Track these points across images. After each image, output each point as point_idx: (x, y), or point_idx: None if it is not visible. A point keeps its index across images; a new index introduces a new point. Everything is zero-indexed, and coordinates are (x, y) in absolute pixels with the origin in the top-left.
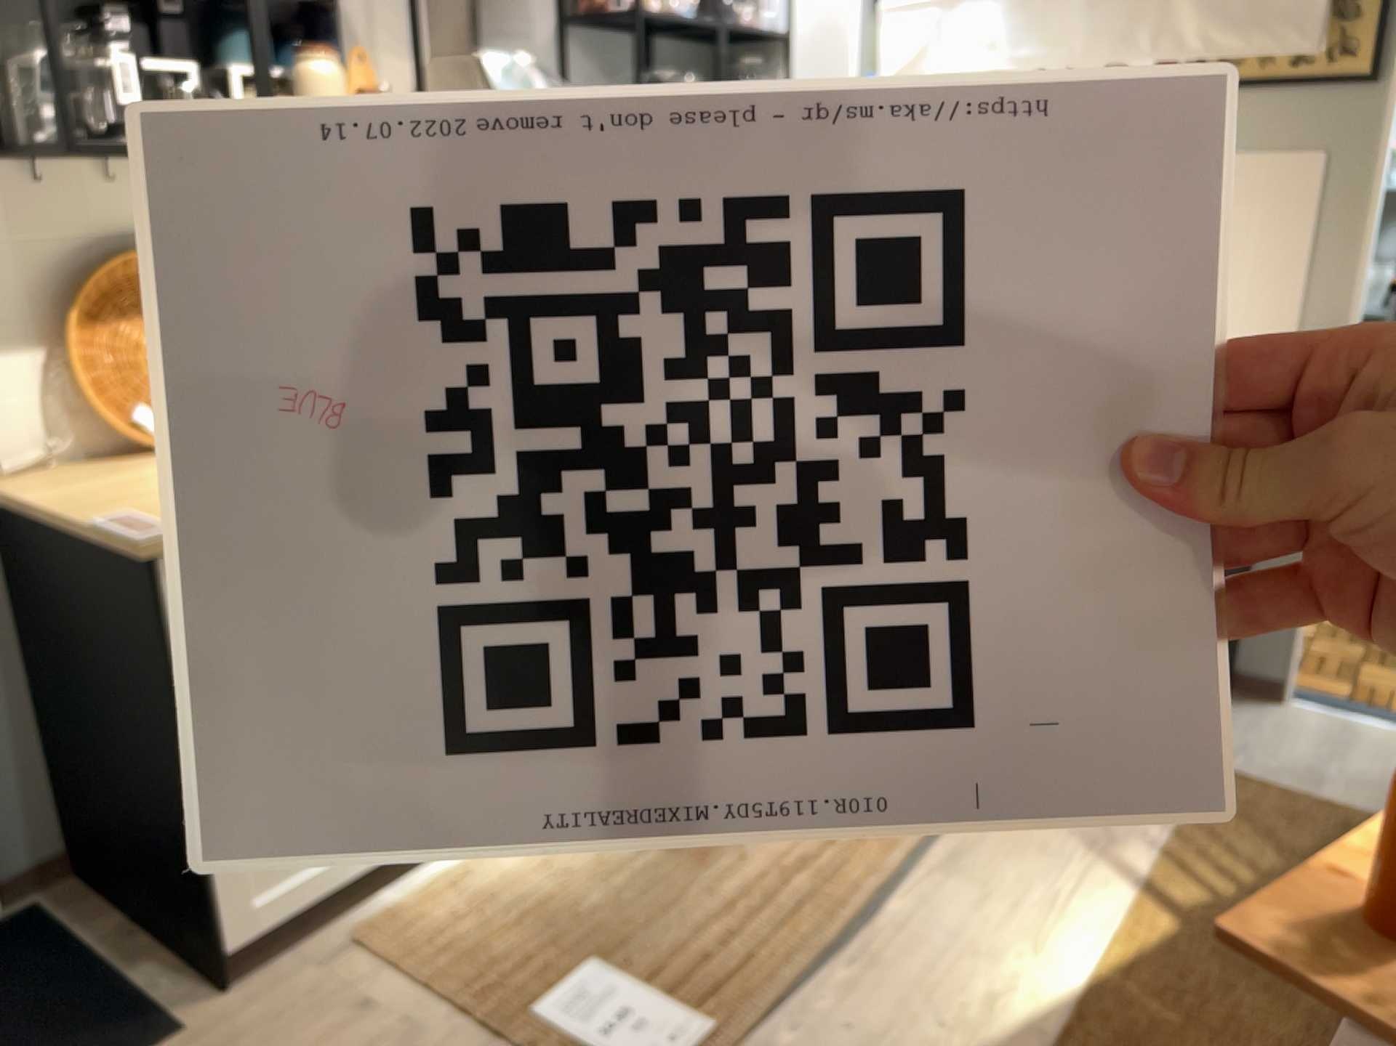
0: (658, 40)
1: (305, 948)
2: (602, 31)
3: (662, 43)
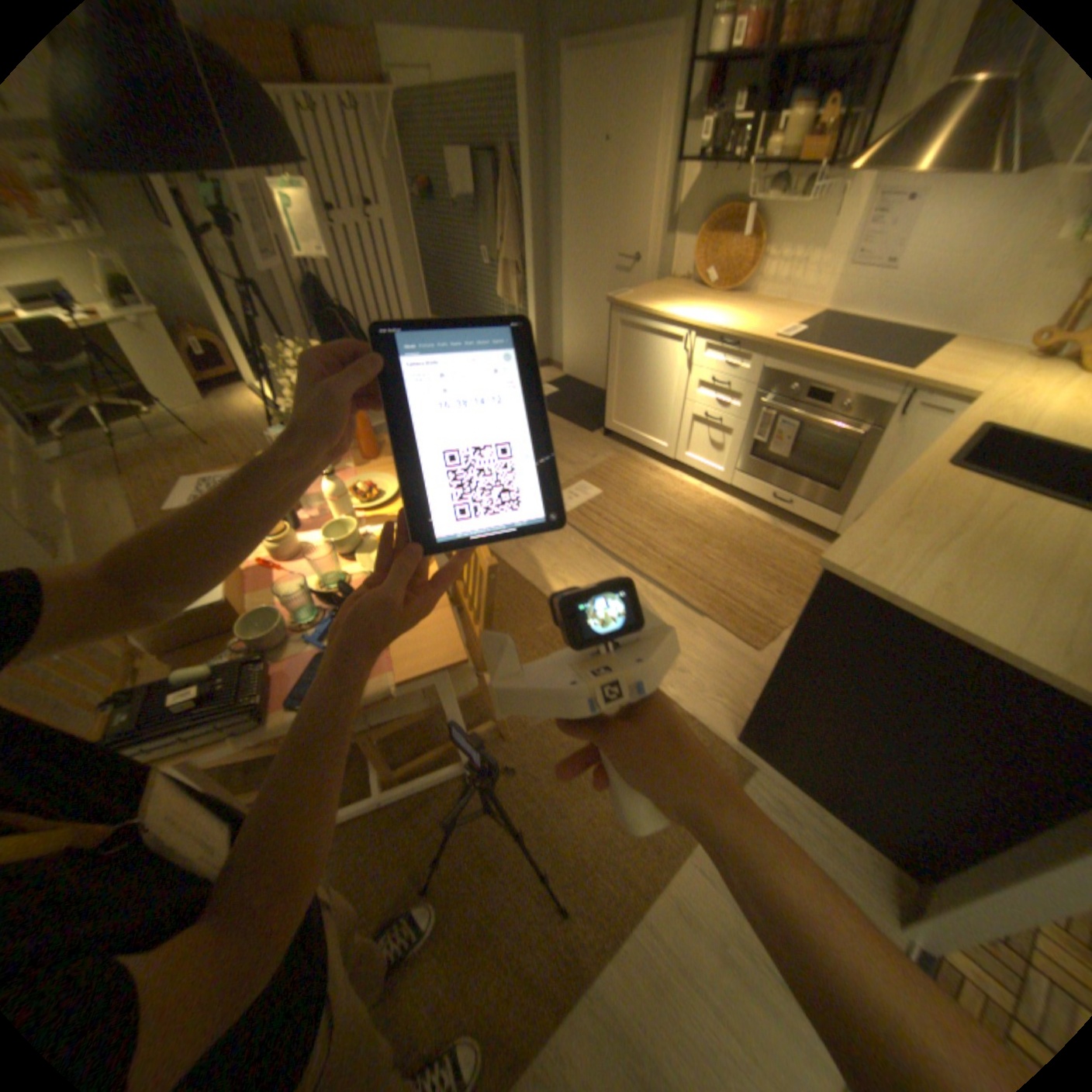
0: None
1: (618, 445)
2: None
3: None
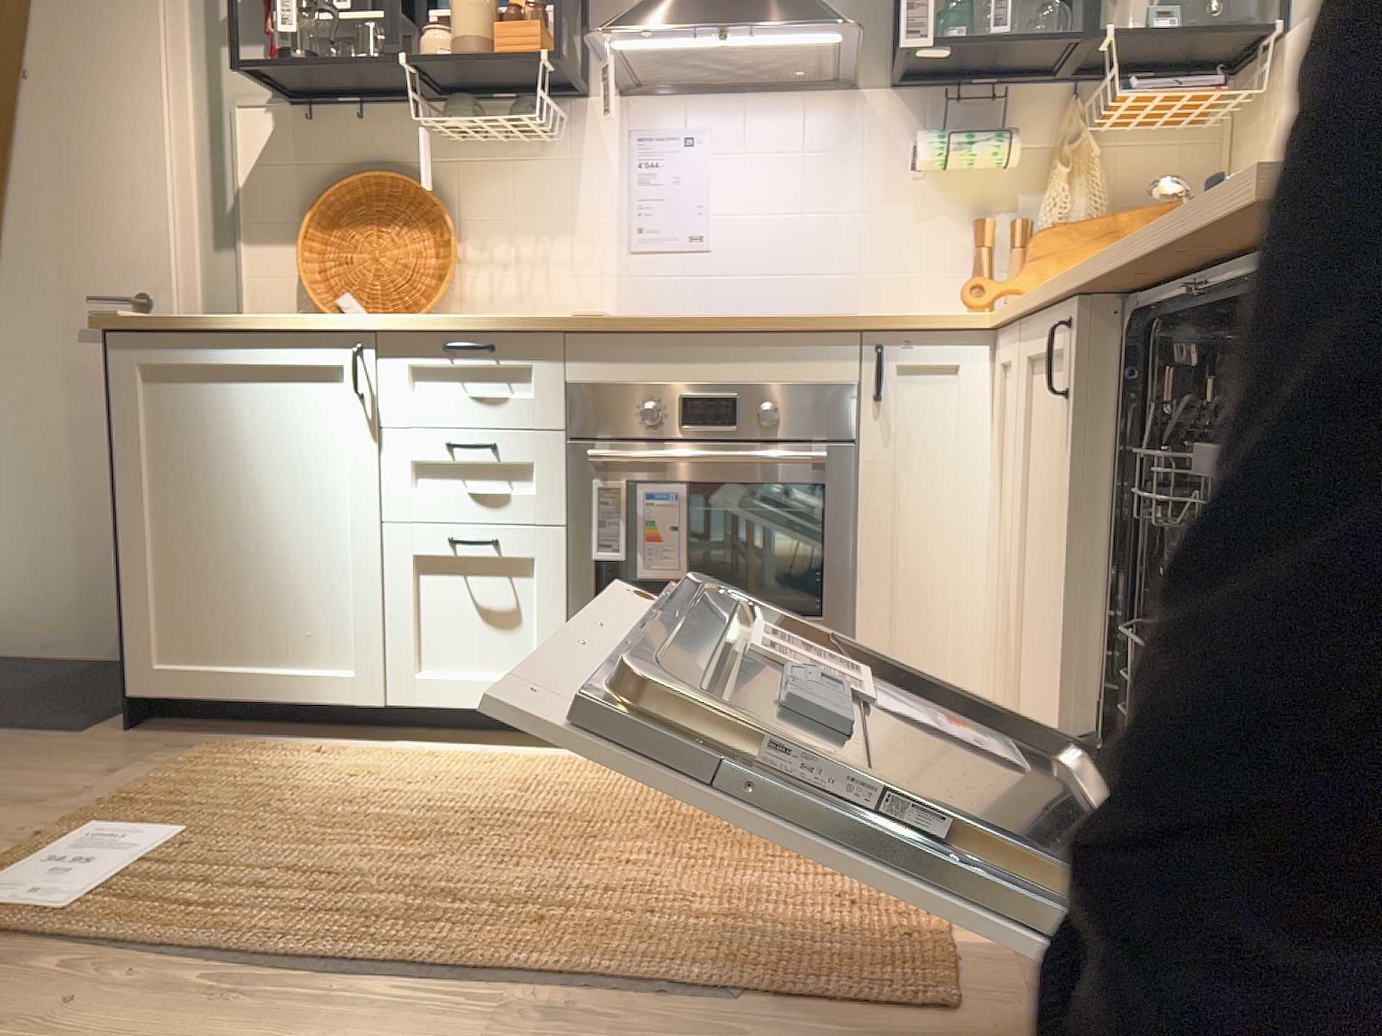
0: None
1: (192, 737)
2: None
3: None
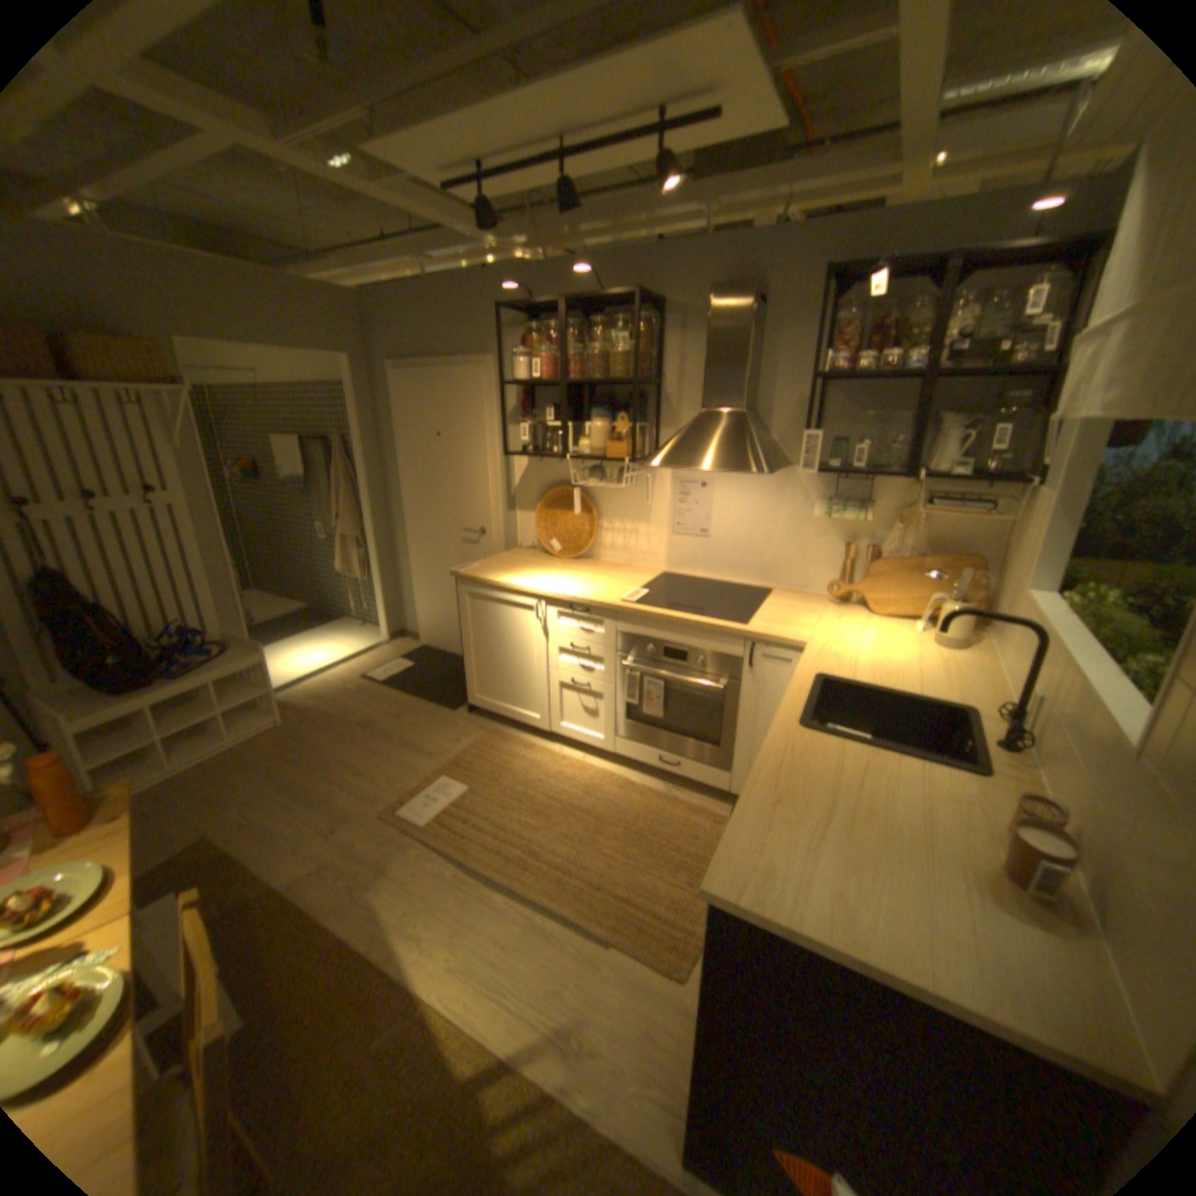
0: (945, 380)
1: (488, 722)
2: (868, 380)
3: (951, 382)
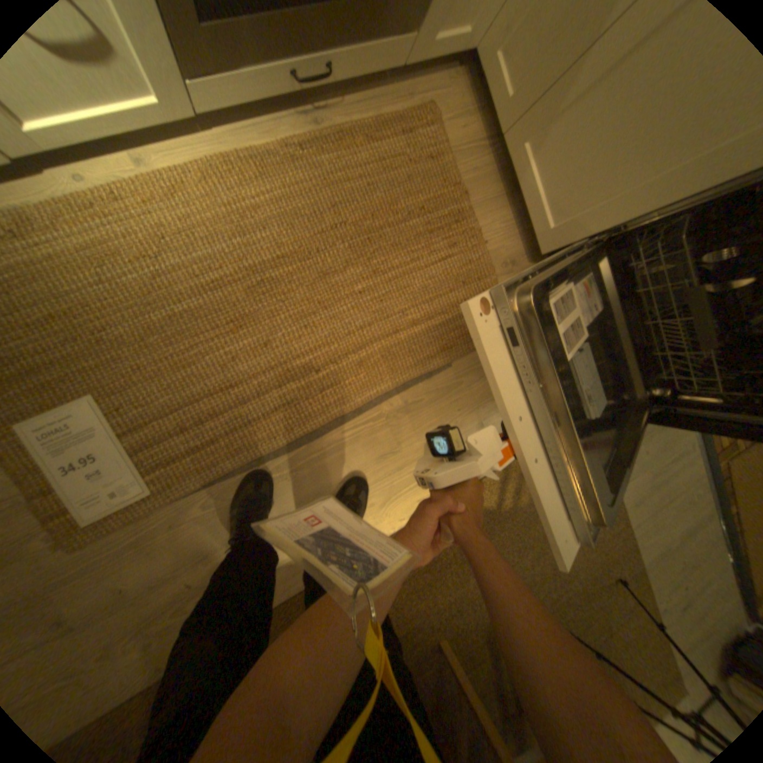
0: None
1: None
2: None
3: None
